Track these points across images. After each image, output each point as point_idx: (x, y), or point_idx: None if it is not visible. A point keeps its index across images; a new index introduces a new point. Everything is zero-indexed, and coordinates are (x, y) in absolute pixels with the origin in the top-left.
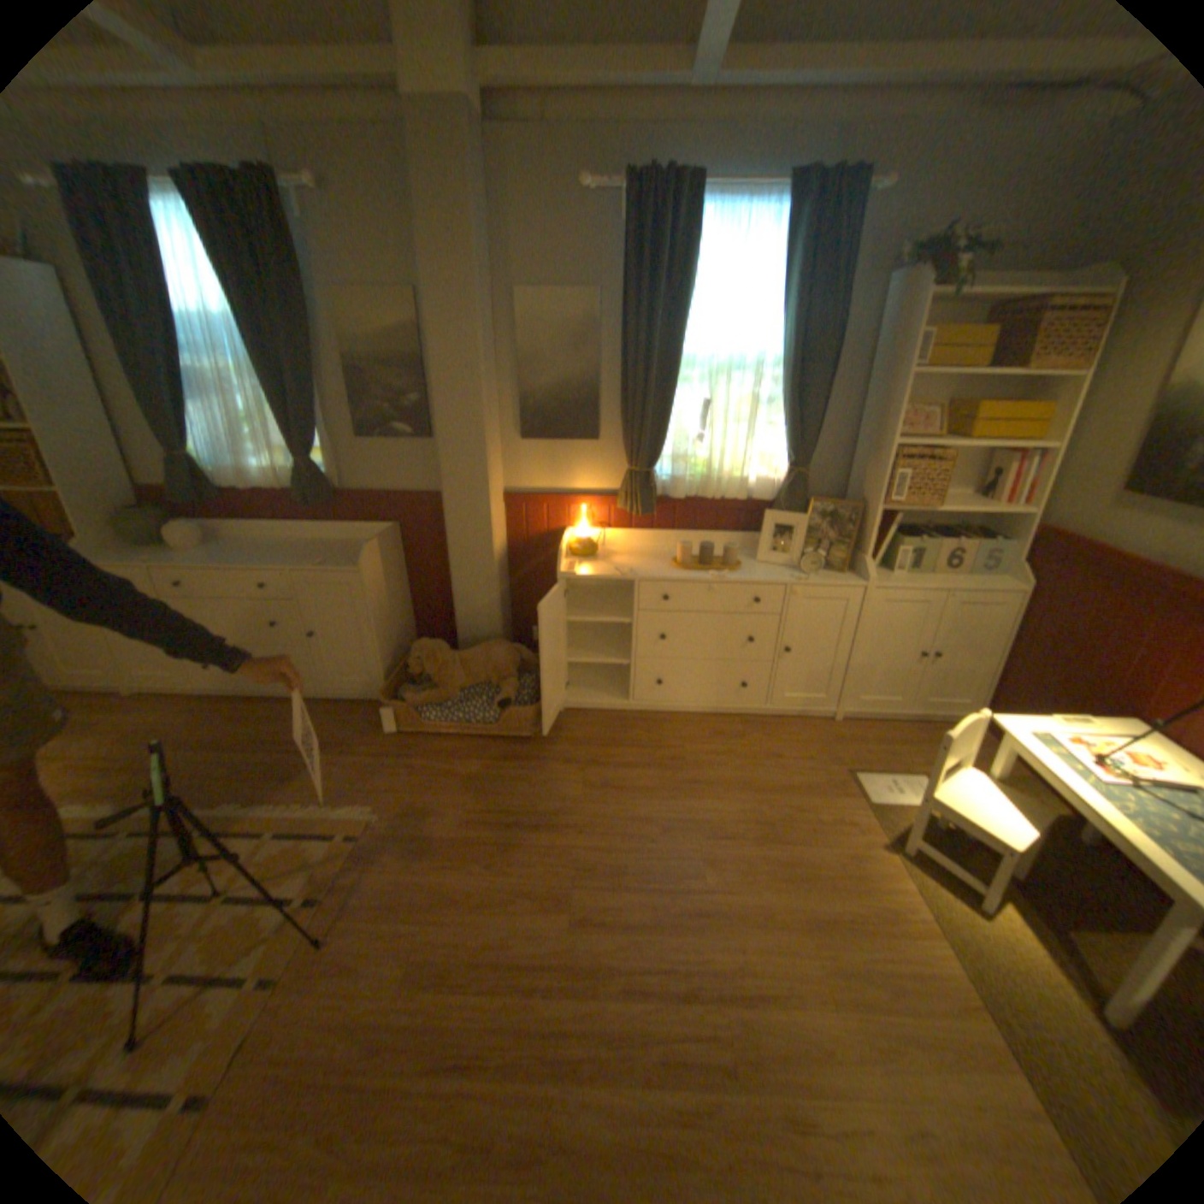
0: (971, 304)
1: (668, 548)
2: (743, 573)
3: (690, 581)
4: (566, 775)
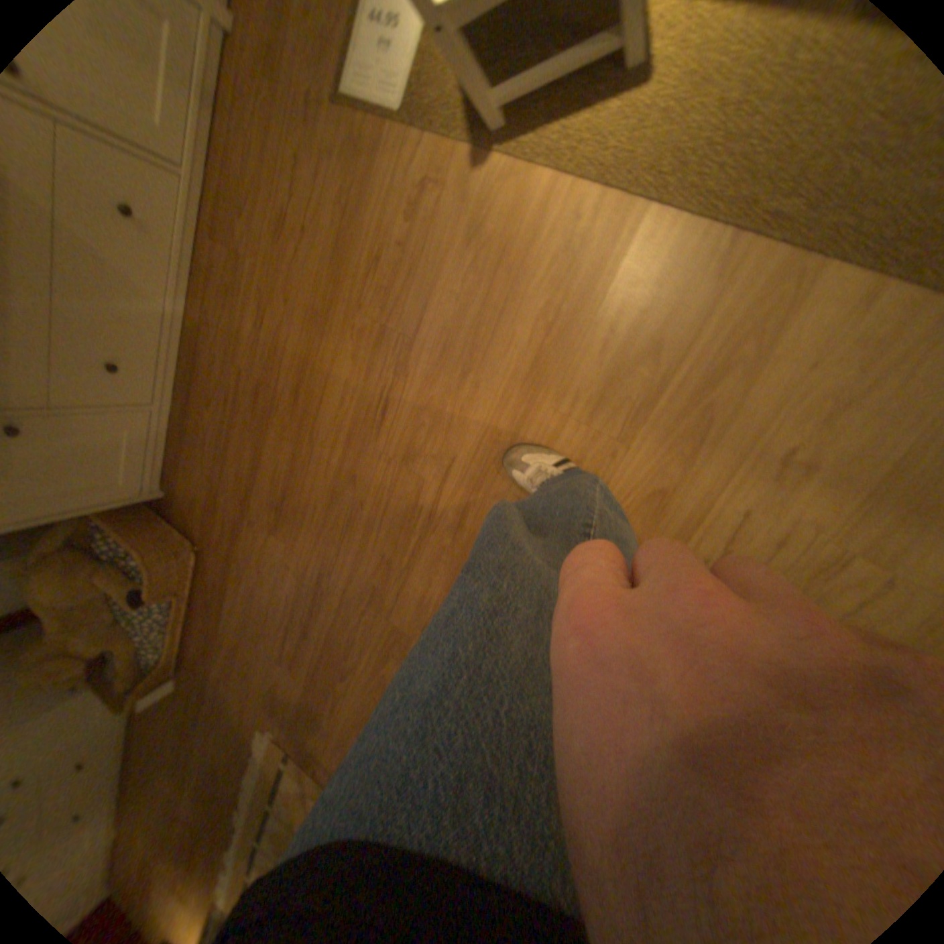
0: None
1: None
2: None
3: None
4: (248, 540)
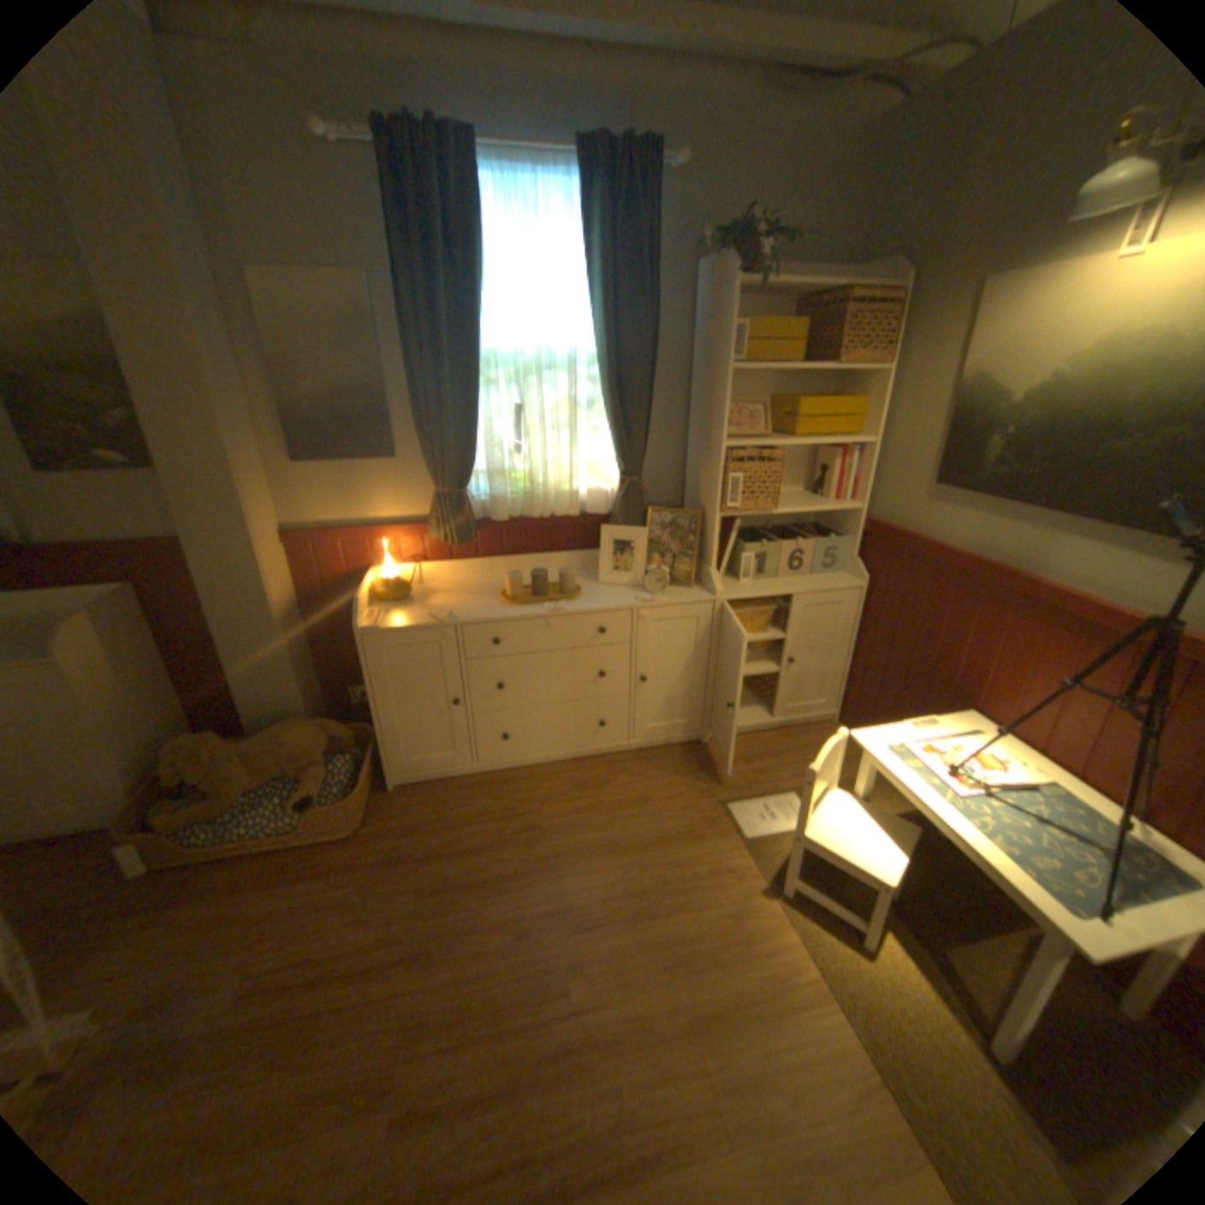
0: (780, 297)
1: (501, 577)
2: (584, 600)
3: (524, 618)
4: (394, 884)
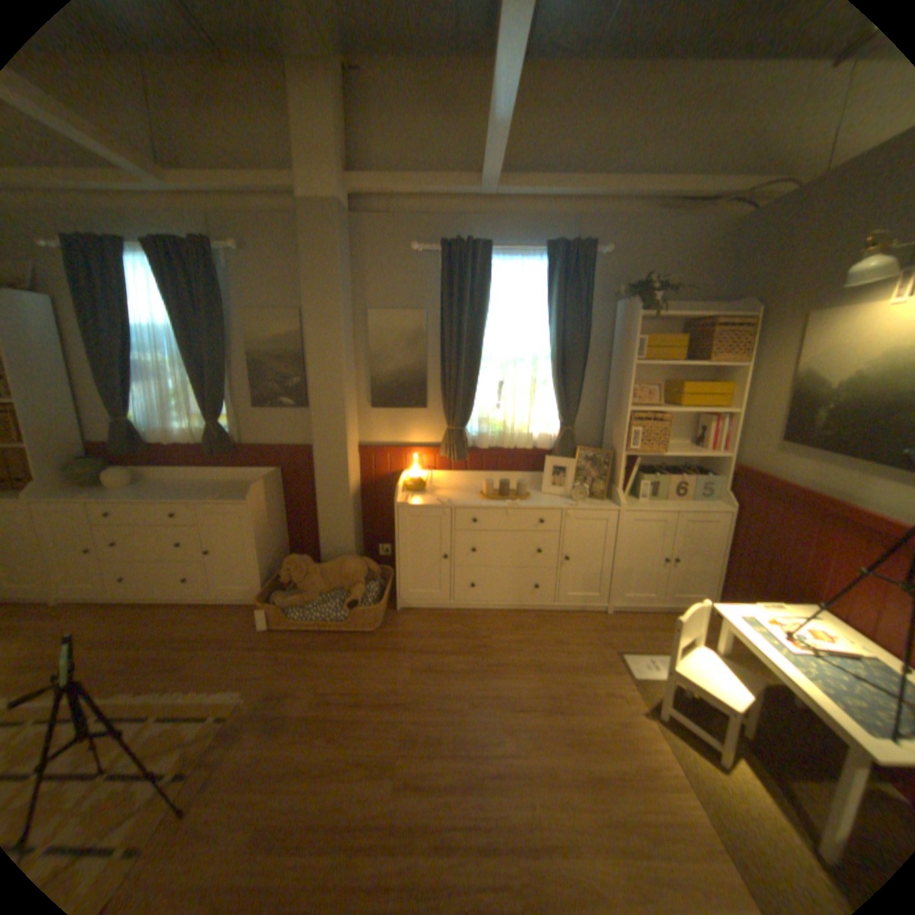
0: (671, 321)
1: (478, 484)
2: (530, 501)
3: (492, 507)
4: (398, 662)
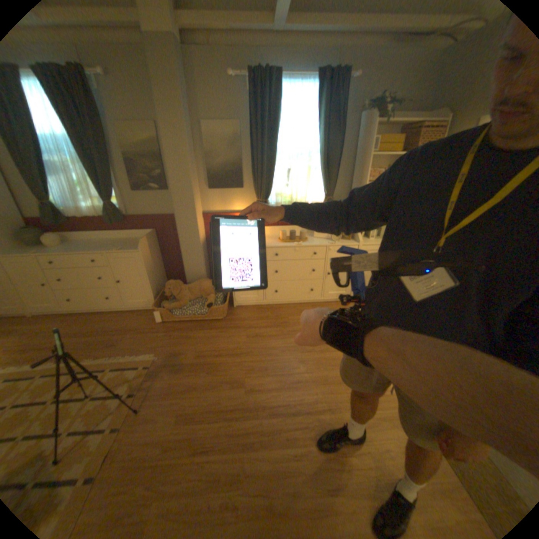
0: (394, 125)
1: (276, 234)
2: (308, 242)
3: (286, 247)
4: (239, 333)
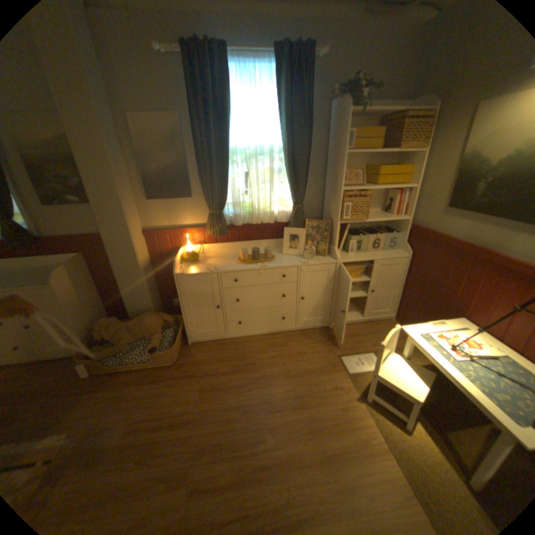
0: (371, 117)
1: (238, 251)
2: (275, 262)
3: (248, 270)
4: (190, 386)
